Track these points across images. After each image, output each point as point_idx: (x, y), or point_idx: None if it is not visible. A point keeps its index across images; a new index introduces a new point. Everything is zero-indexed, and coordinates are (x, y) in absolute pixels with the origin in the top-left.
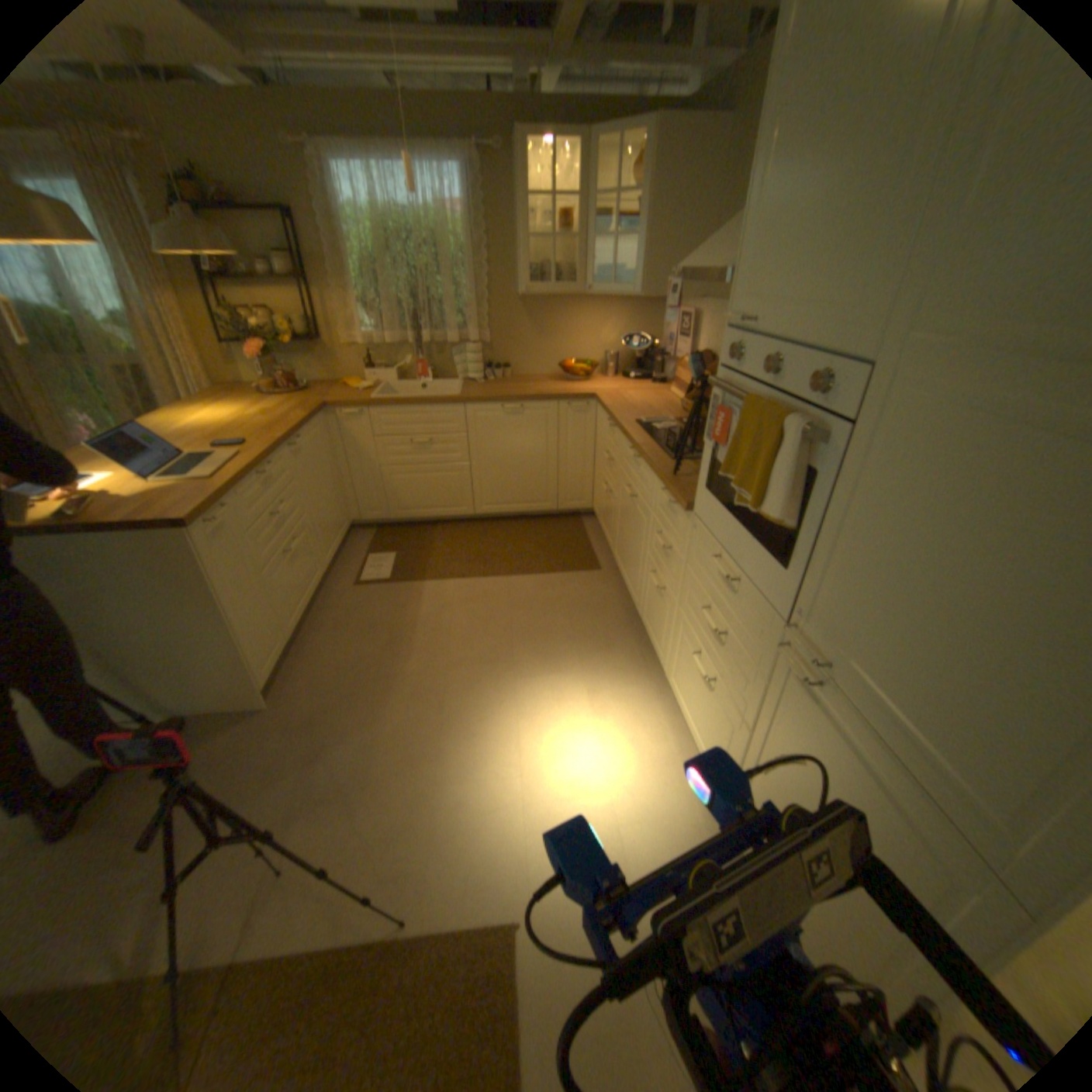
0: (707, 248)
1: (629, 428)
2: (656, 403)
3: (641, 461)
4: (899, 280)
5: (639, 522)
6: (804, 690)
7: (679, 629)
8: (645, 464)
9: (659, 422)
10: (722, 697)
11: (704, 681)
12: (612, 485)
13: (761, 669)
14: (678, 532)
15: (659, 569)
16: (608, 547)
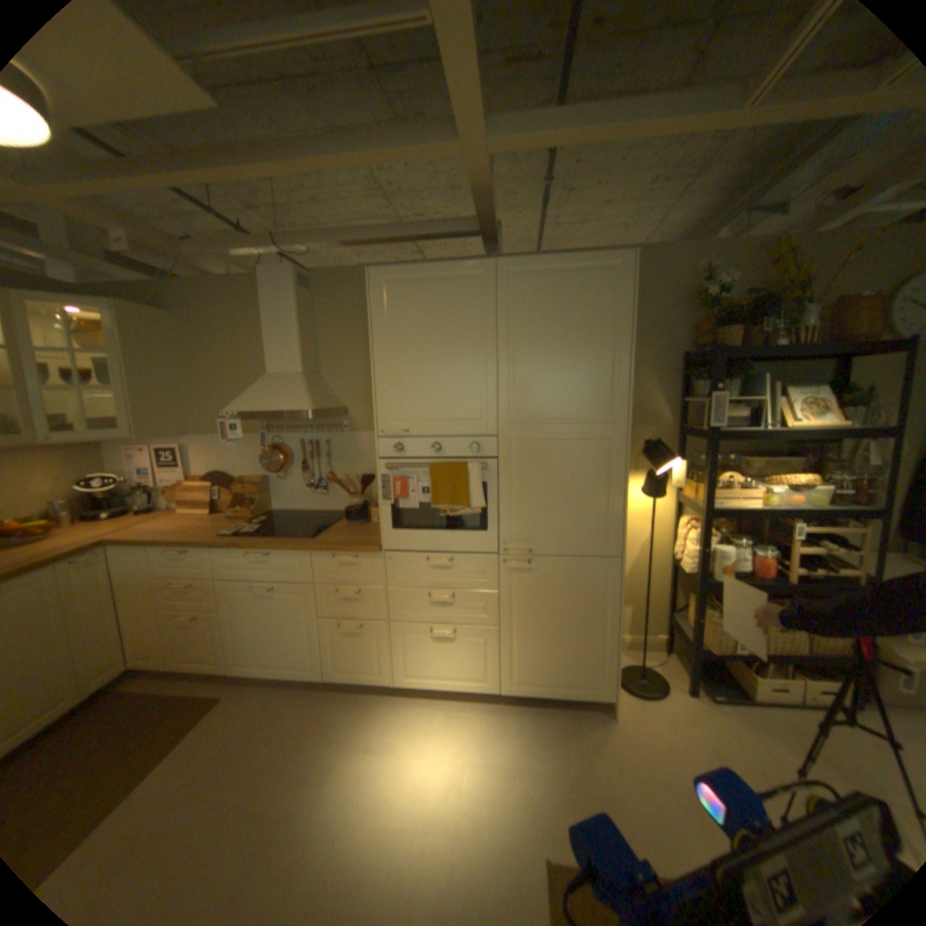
0: (250, 398)
1: (222, 540)
2: (186, 523)
3: (273, 554)
4: (496, 408)
5: (288, 604)
6: (521, 569)
7: (397, 634)
8: (290, 551)
9: (239, 528)
10: (466, 630)
11: (444, 638)
12: (197, 608)
13: (491, 585)
14: (365, 572)
15: (346, 615)
16: (207, 674)
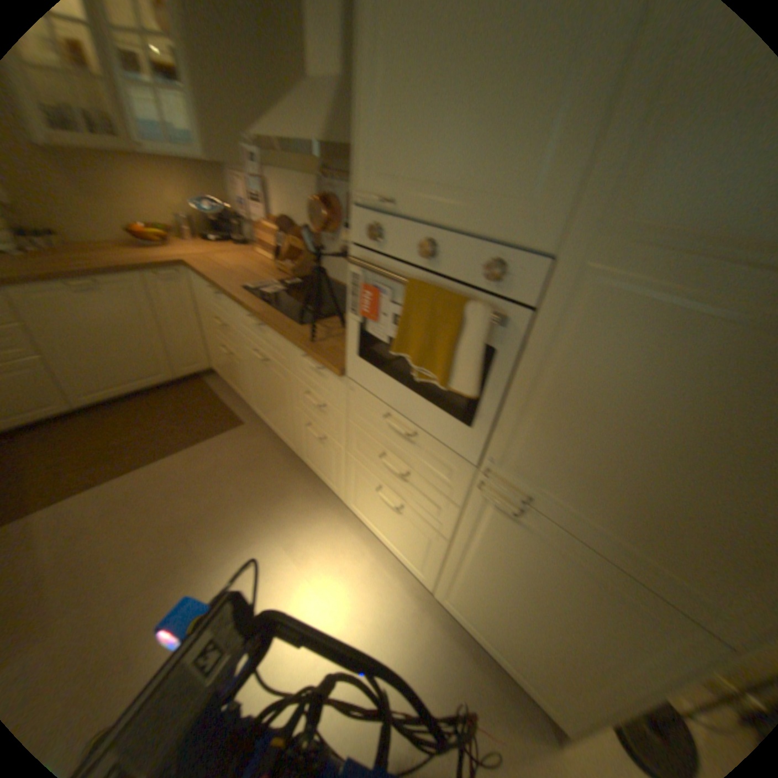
0: (280, 119)
1: (242, 296)
2: (252, 266)
3: (269, 329)
4: (587, 180)
5: (280, 383)
6: (507, 517)
7: (353, 470)
8: (277, 333)
9: (269, 287)
10: (415, 520)
11: (392, 508)
12: (235, 349)
13: (456, 502)
14: (333, 393)
15: (317, 422)
16: (245, 402)
